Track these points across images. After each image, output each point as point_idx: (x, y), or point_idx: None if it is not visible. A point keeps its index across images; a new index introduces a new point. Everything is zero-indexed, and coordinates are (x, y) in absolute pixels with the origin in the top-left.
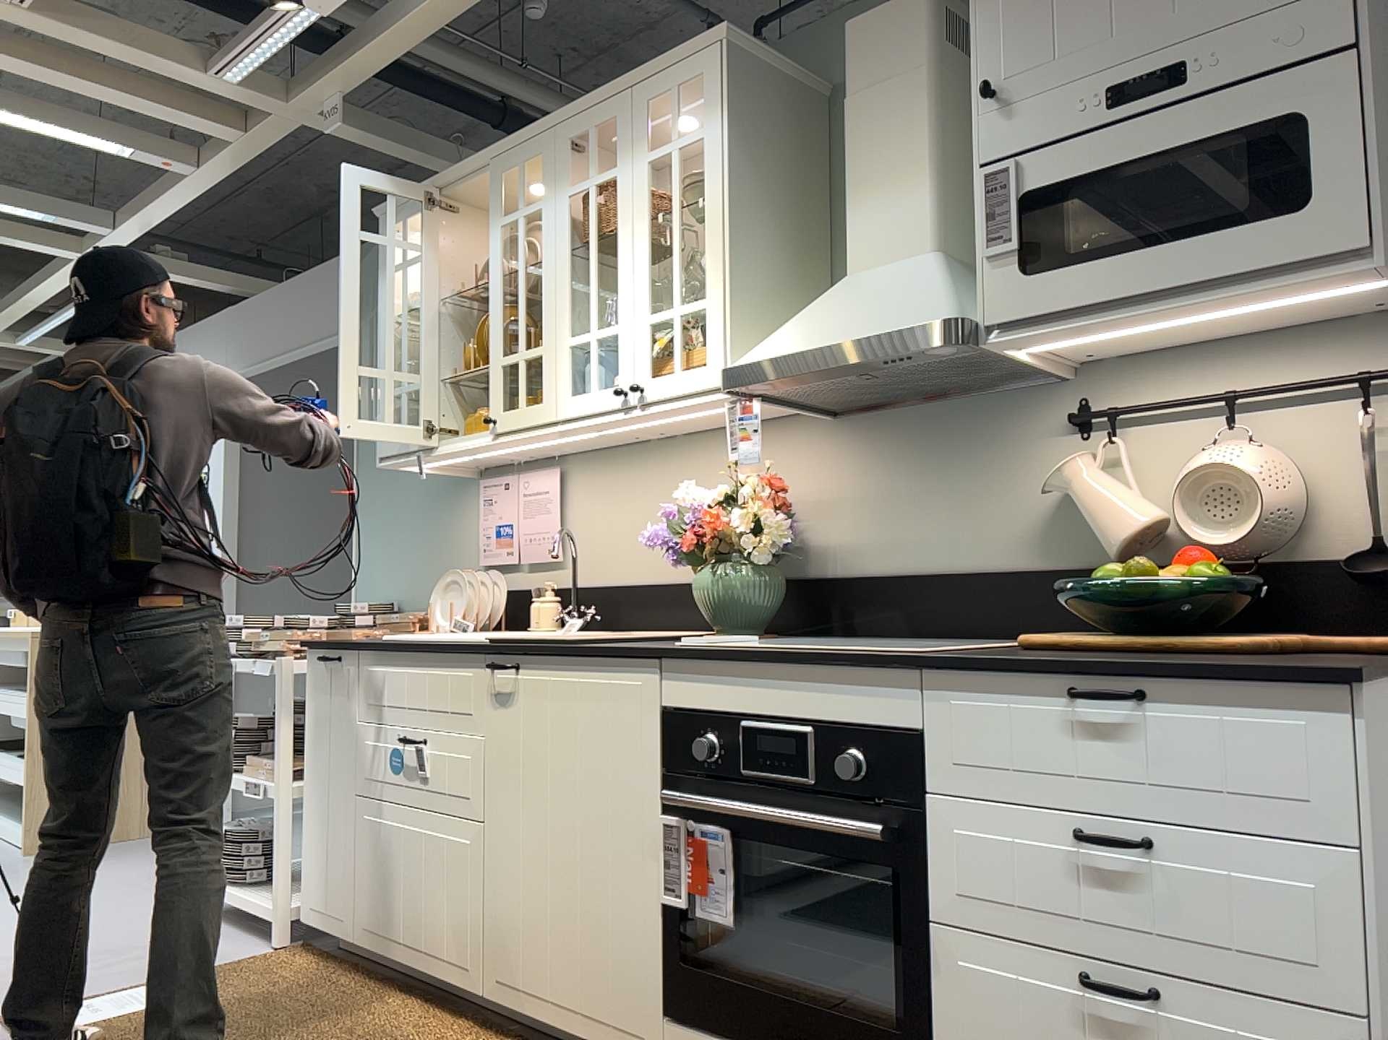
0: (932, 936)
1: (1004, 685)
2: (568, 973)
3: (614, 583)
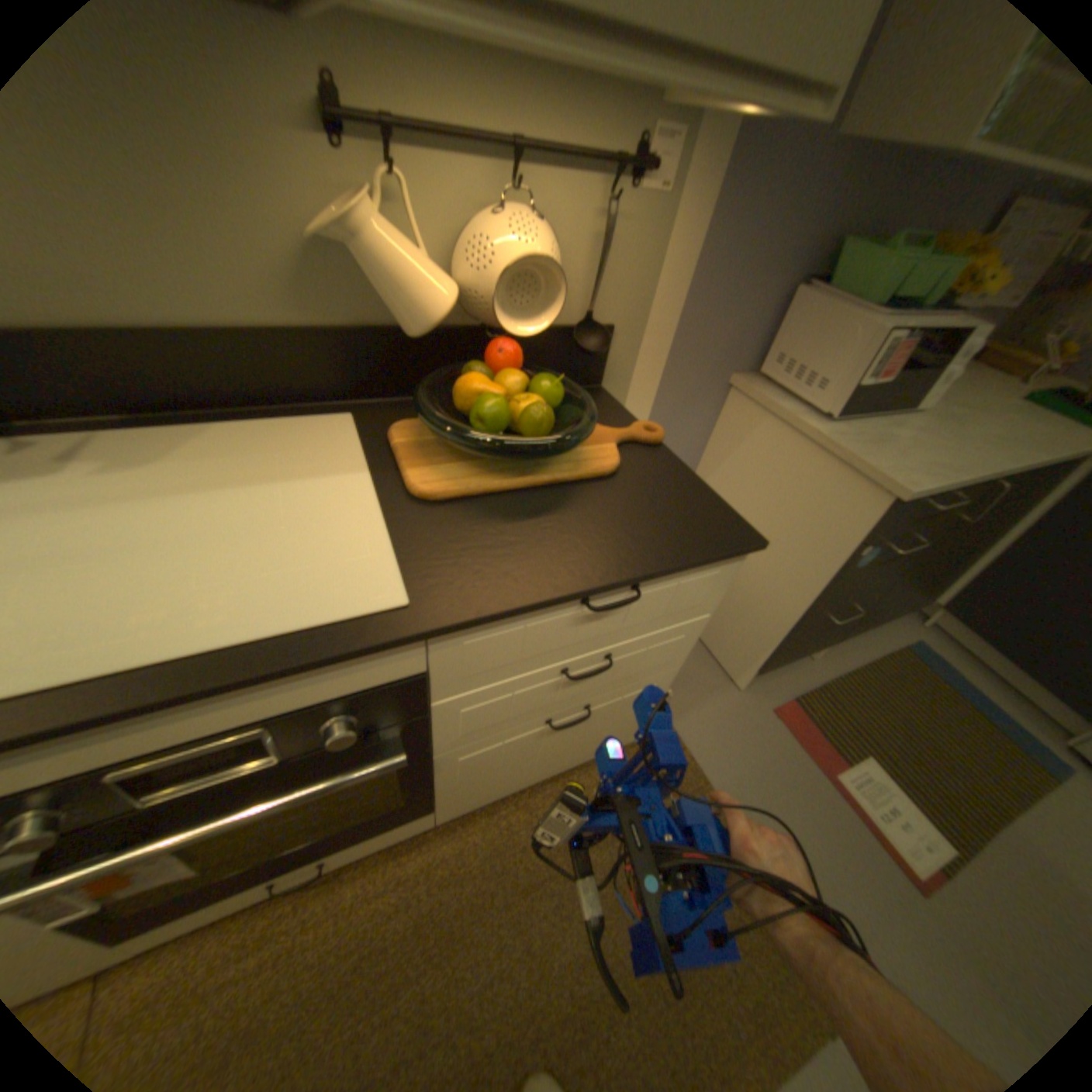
0: (433, 760)
1: (522, 614)
2: None
3: None
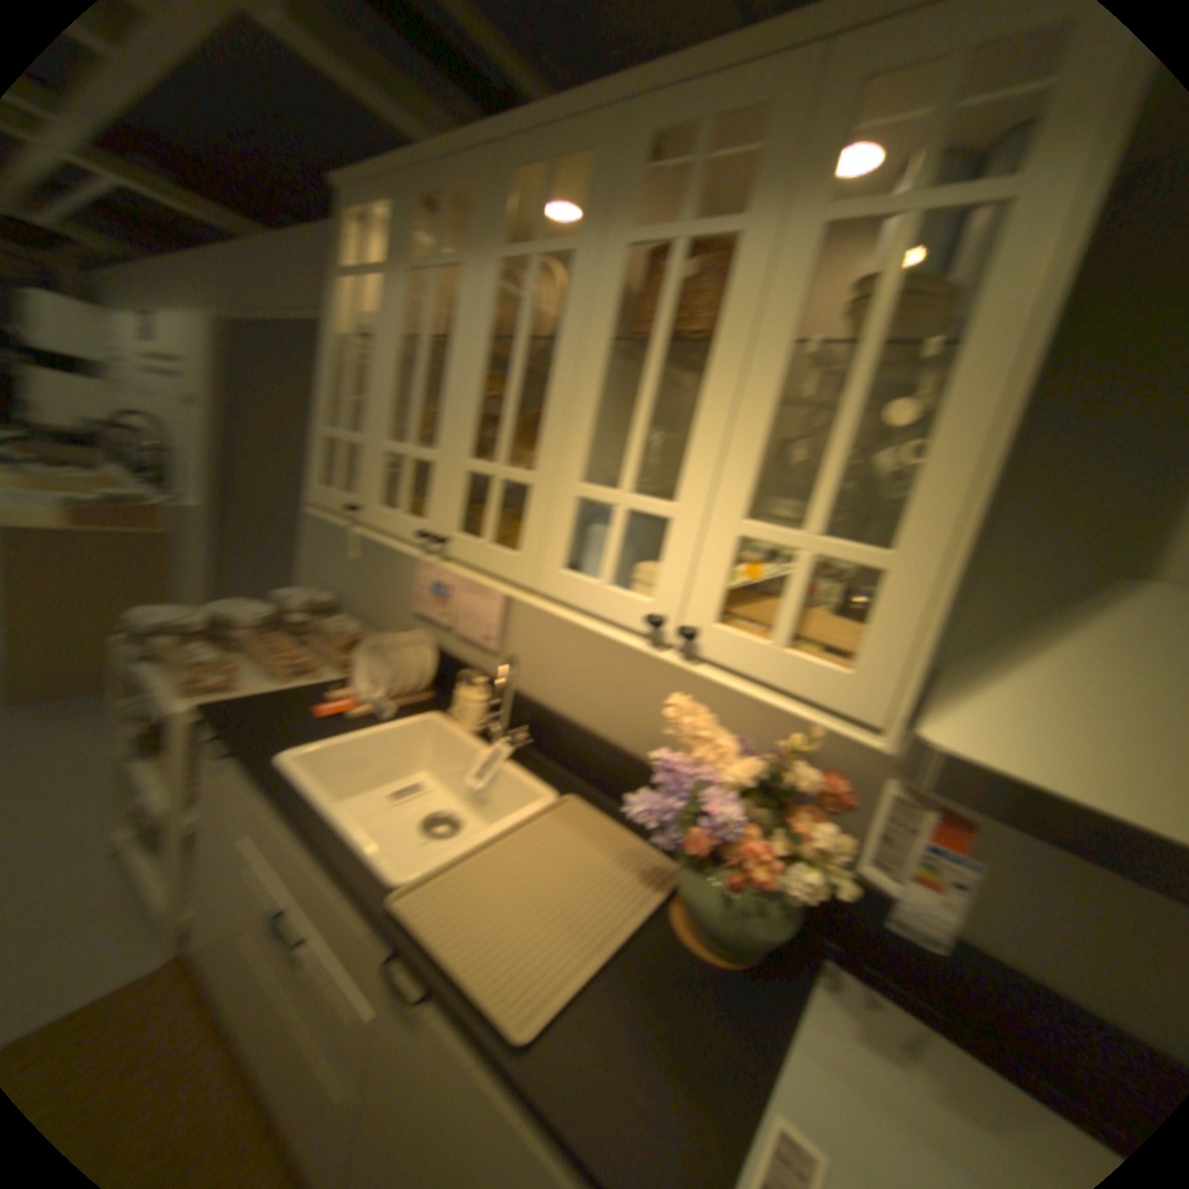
0: None
1: None
2: None
3: (559, 705)
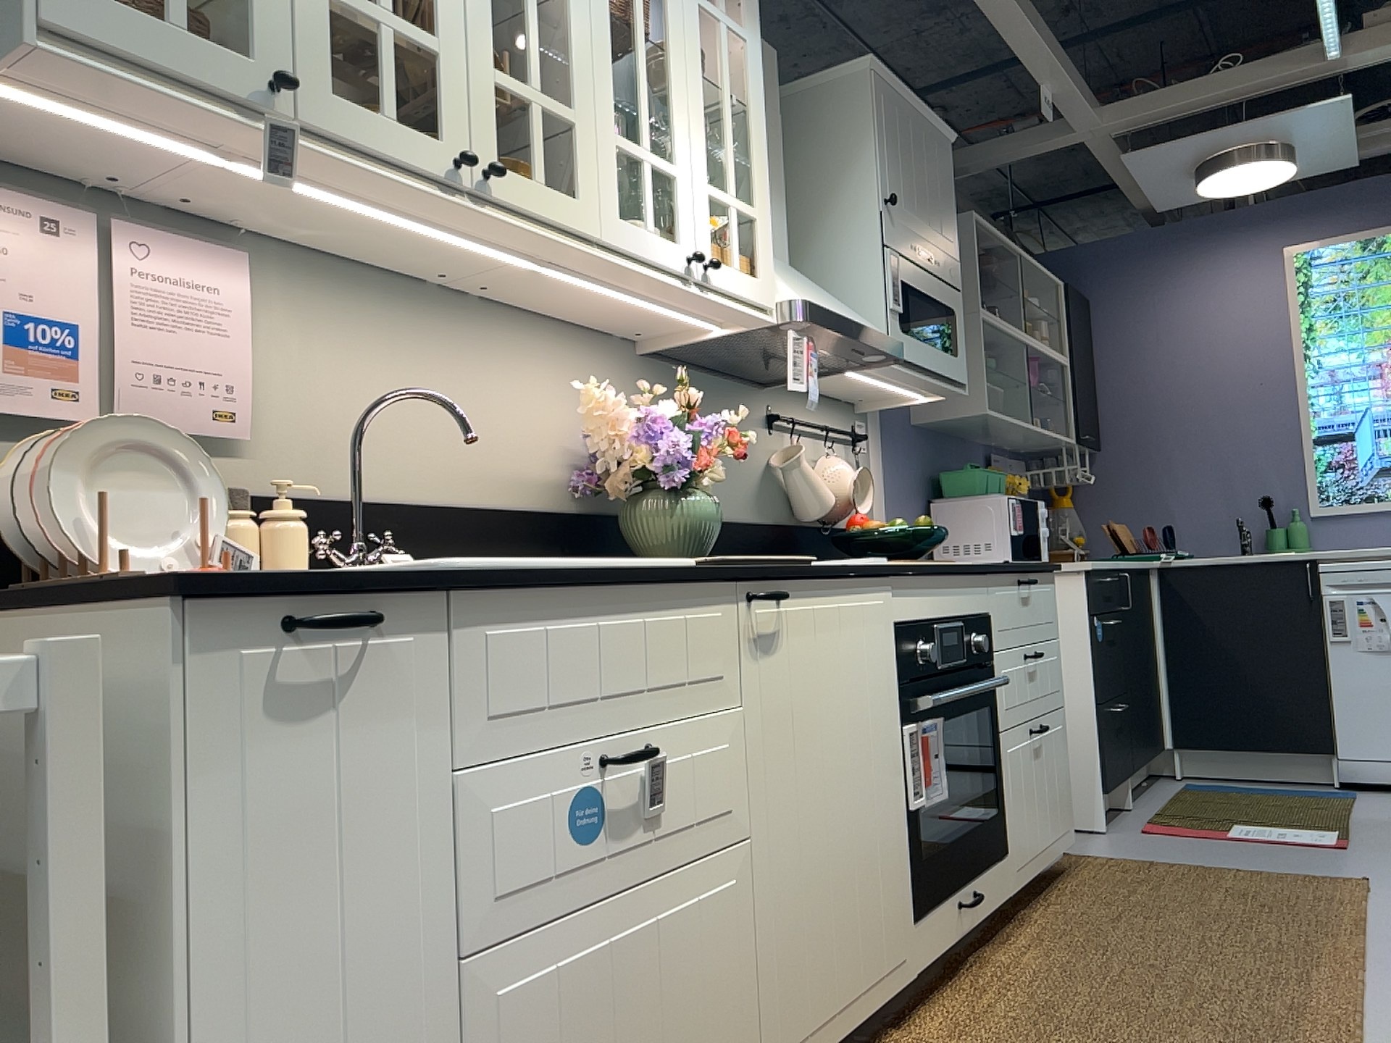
0: (1001, 741)
1: (1008, 581)
2: (852, 955)
3: (369, 498)
